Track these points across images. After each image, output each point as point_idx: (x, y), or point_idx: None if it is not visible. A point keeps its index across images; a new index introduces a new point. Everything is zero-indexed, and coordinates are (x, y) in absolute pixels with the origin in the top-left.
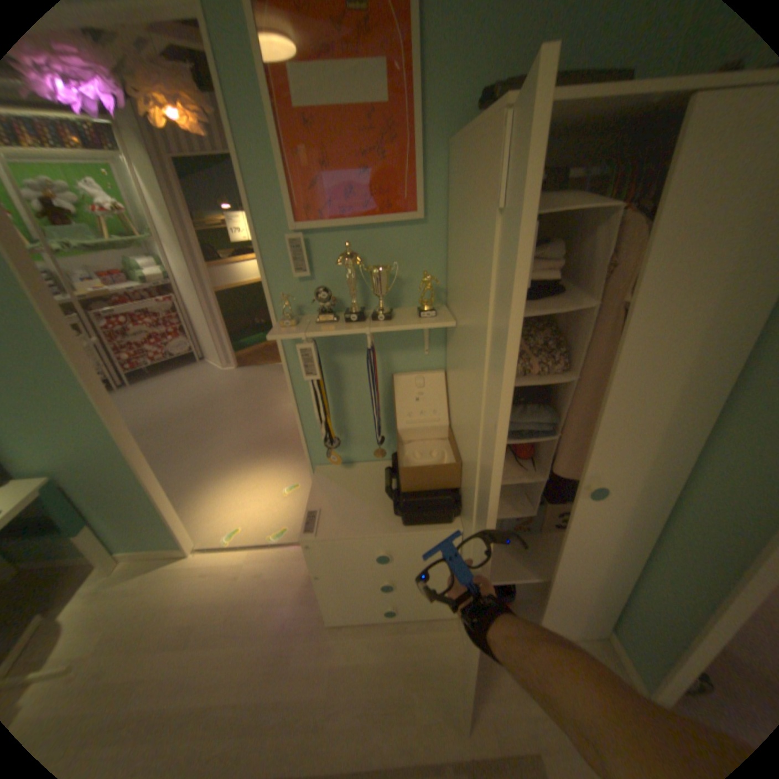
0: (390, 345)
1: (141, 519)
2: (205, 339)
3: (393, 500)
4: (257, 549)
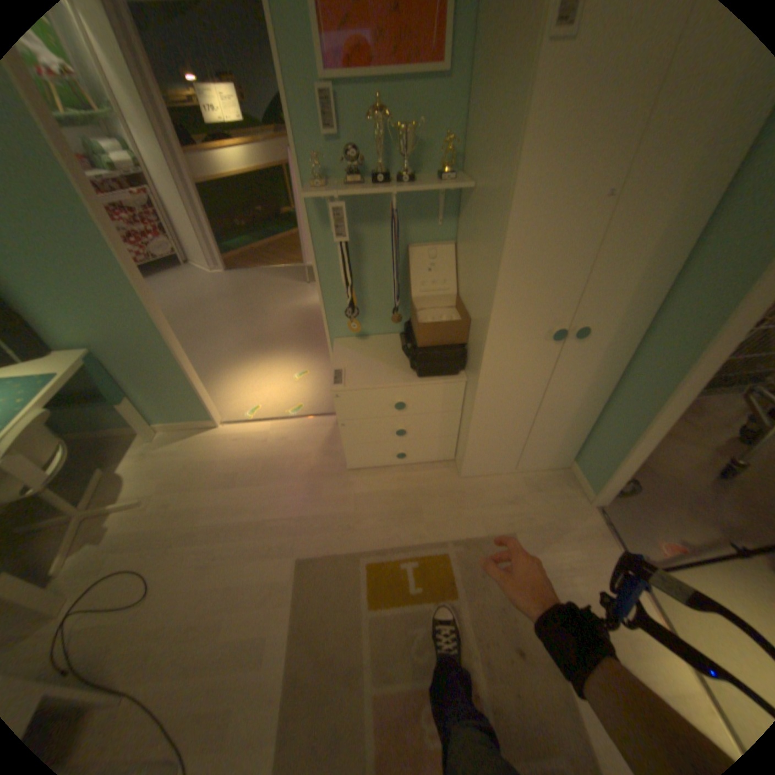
0: (407, 215)
1: (173, 392)
2: (187, 238)
3: (408, 357)
4: (278, 419)
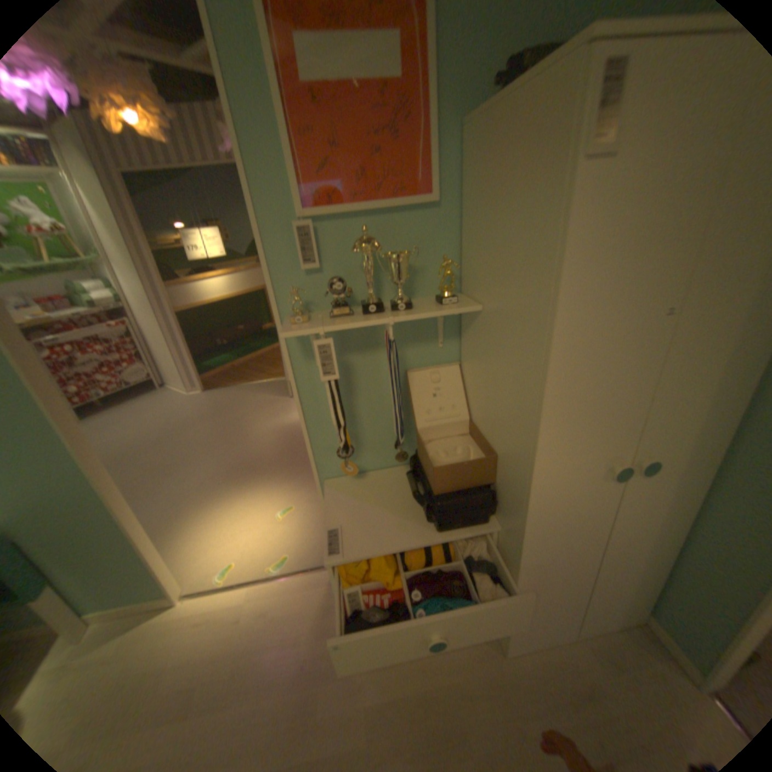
0: (403, 339)
1: (115, 568)
2: (164, 362)
3: (423, 506)
4: (255, 584)
